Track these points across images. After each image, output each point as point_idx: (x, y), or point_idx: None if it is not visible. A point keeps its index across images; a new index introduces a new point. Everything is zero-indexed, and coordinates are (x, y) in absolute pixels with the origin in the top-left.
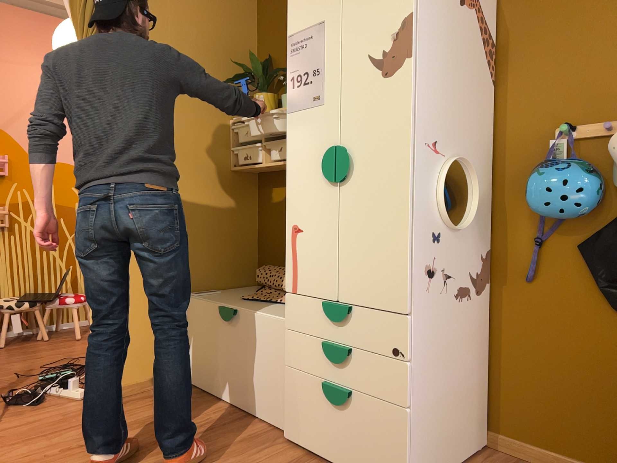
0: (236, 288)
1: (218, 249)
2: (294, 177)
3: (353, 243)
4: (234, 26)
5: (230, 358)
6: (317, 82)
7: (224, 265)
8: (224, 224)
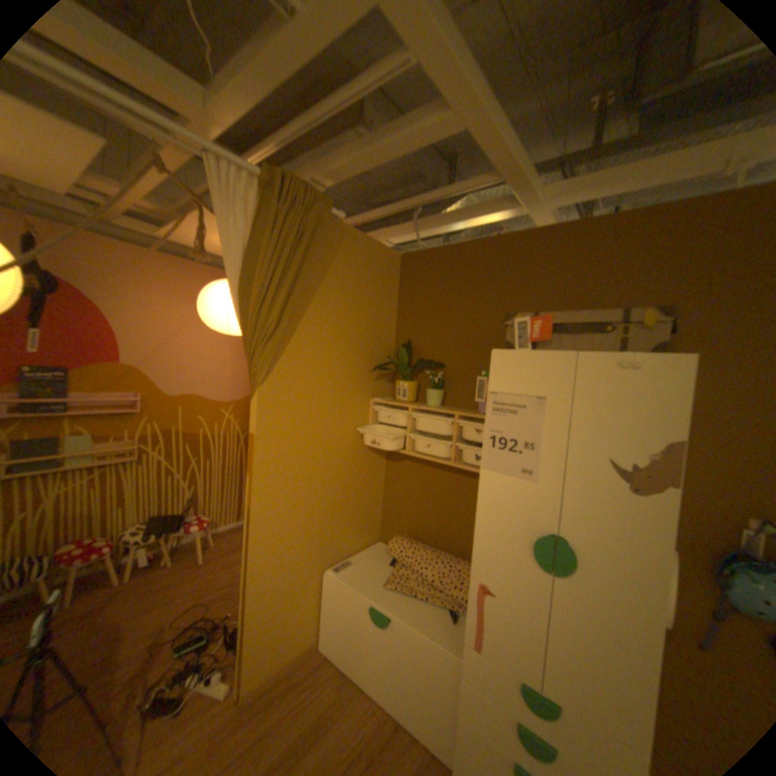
0: (365, 550)
1: (354, 519)
2: (485, 537)
3: (570, 645)
4: (380, 312)
5: (379, 661)
6: (530, 456)
7: (357, 532)
8: (360, 495)
